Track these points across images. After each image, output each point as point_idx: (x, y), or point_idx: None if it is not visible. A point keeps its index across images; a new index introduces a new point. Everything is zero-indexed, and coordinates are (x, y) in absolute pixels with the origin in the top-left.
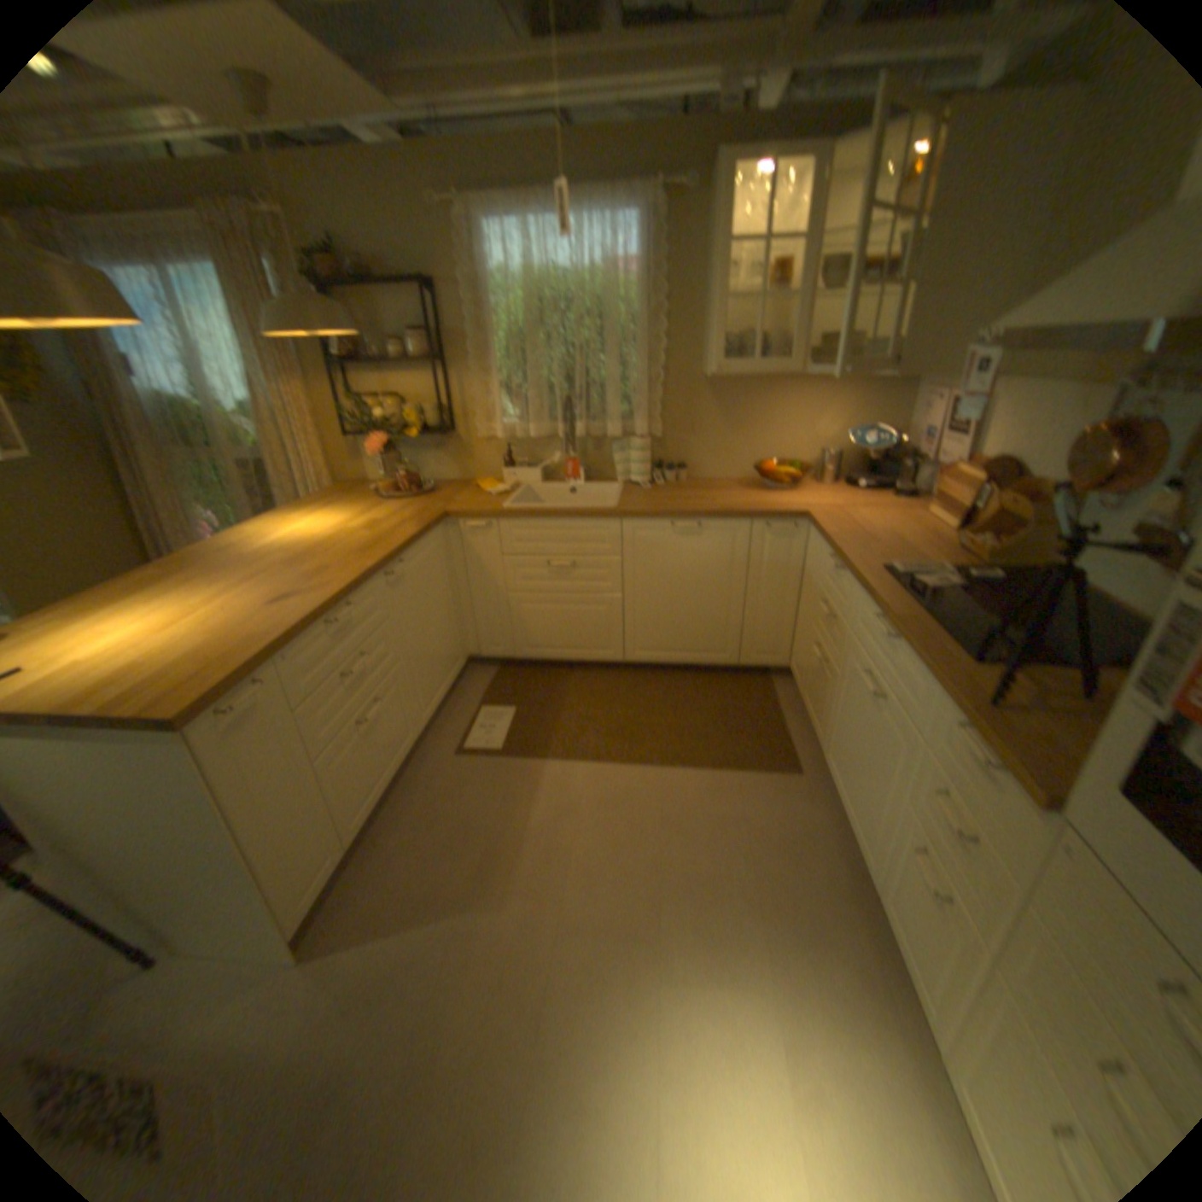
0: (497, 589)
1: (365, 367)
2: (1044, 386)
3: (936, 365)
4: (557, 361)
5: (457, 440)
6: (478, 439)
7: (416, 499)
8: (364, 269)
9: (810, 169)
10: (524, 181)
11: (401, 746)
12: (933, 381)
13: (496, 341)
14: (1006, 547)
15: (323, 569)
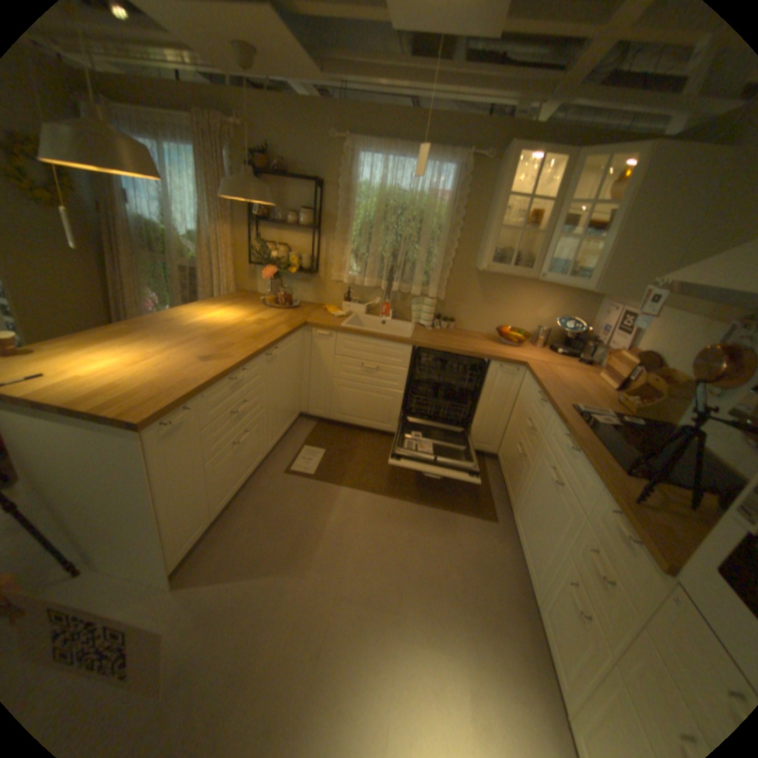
0: (327, 373)
1: (271, 223)
2: (683, 314)
3: (620, 289)
4: (389, 242)
5: (317, 278)
6: (330, 280)
7: (287, 309)
8: (282, 165)
9: (563, 160)
10: (390, 133)
11: (254, 461)
12: (613, 297)
13: (354, 223)
14: (647, 406)
15: (230, 343)
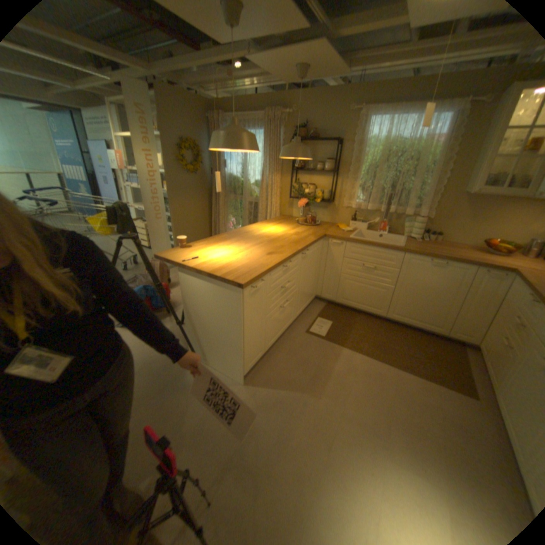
0: (336, 269)
1: (304, 171)
2: None
3: None
4: (389, 176)
5: (333, 205)
6: (342, 206)
7: (312, 226)
8: (315, 133)
9: None
10: (396, 98)
11: (288, 321)
12: None
13: (363, 166)
14: None
15: (281, 246)
